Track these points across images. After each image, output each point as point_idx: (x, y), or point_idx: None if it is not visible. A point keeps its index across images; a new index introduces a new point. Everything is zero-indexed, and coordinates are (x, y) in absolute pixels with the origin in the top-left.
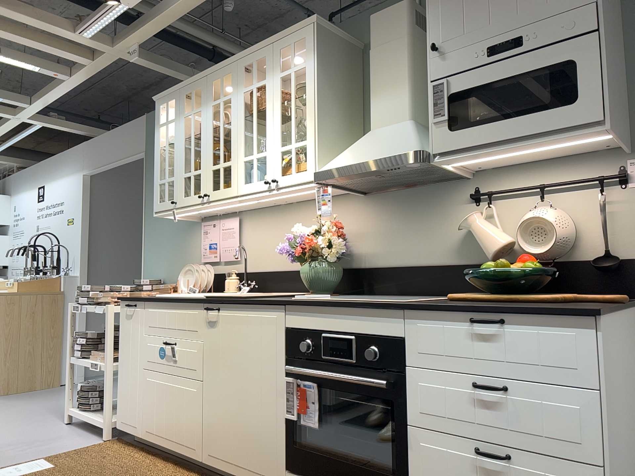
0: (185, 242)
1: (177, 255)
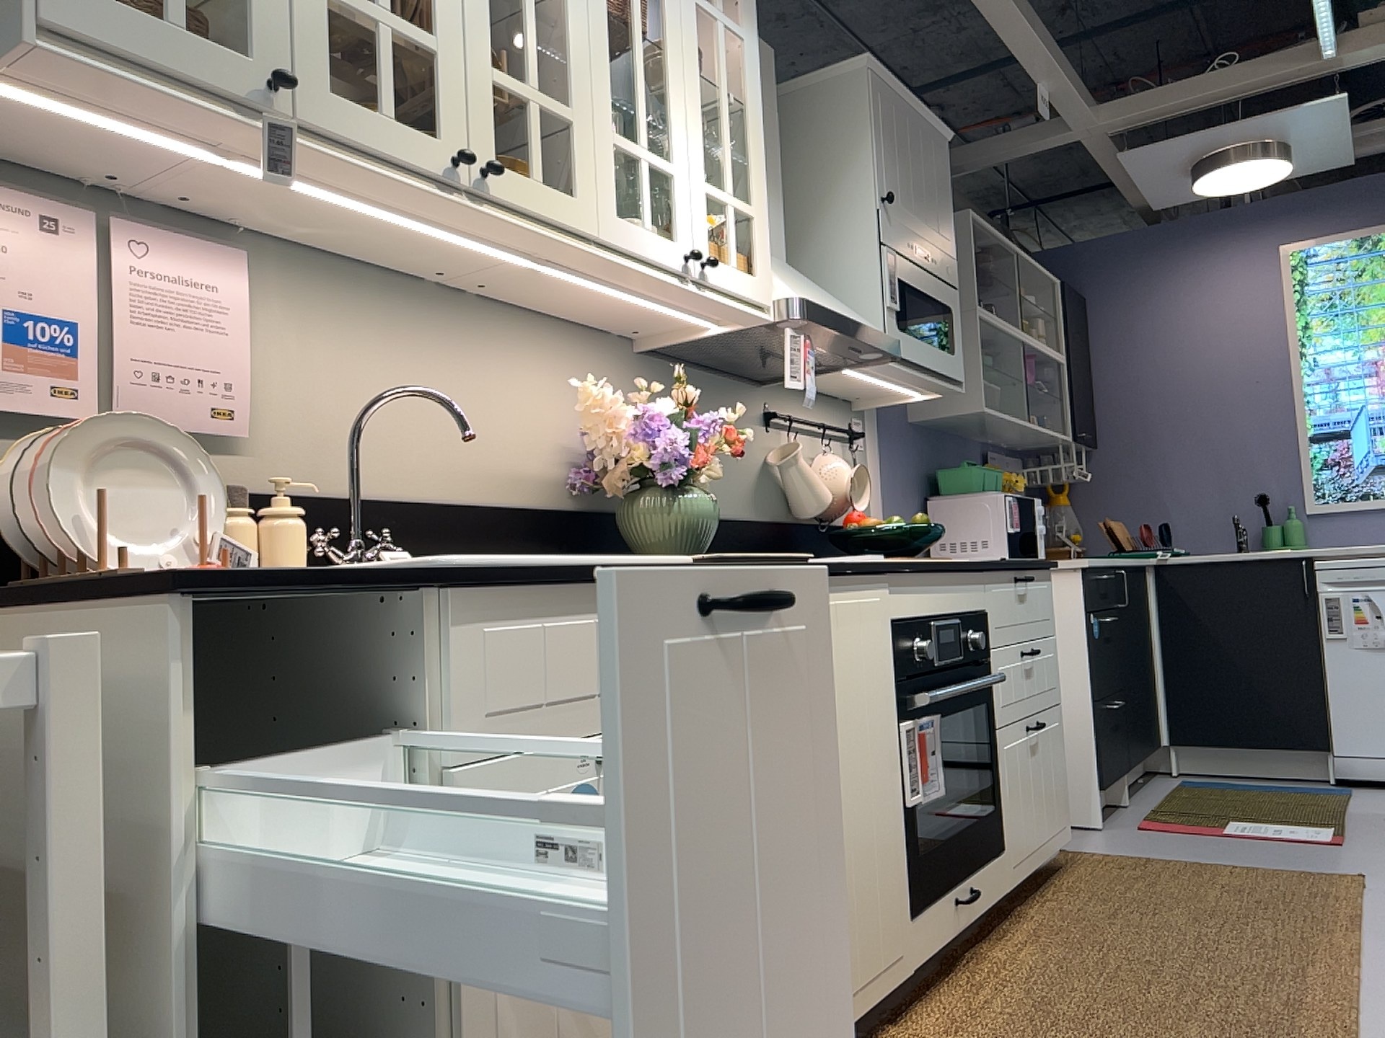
0: None
1: None
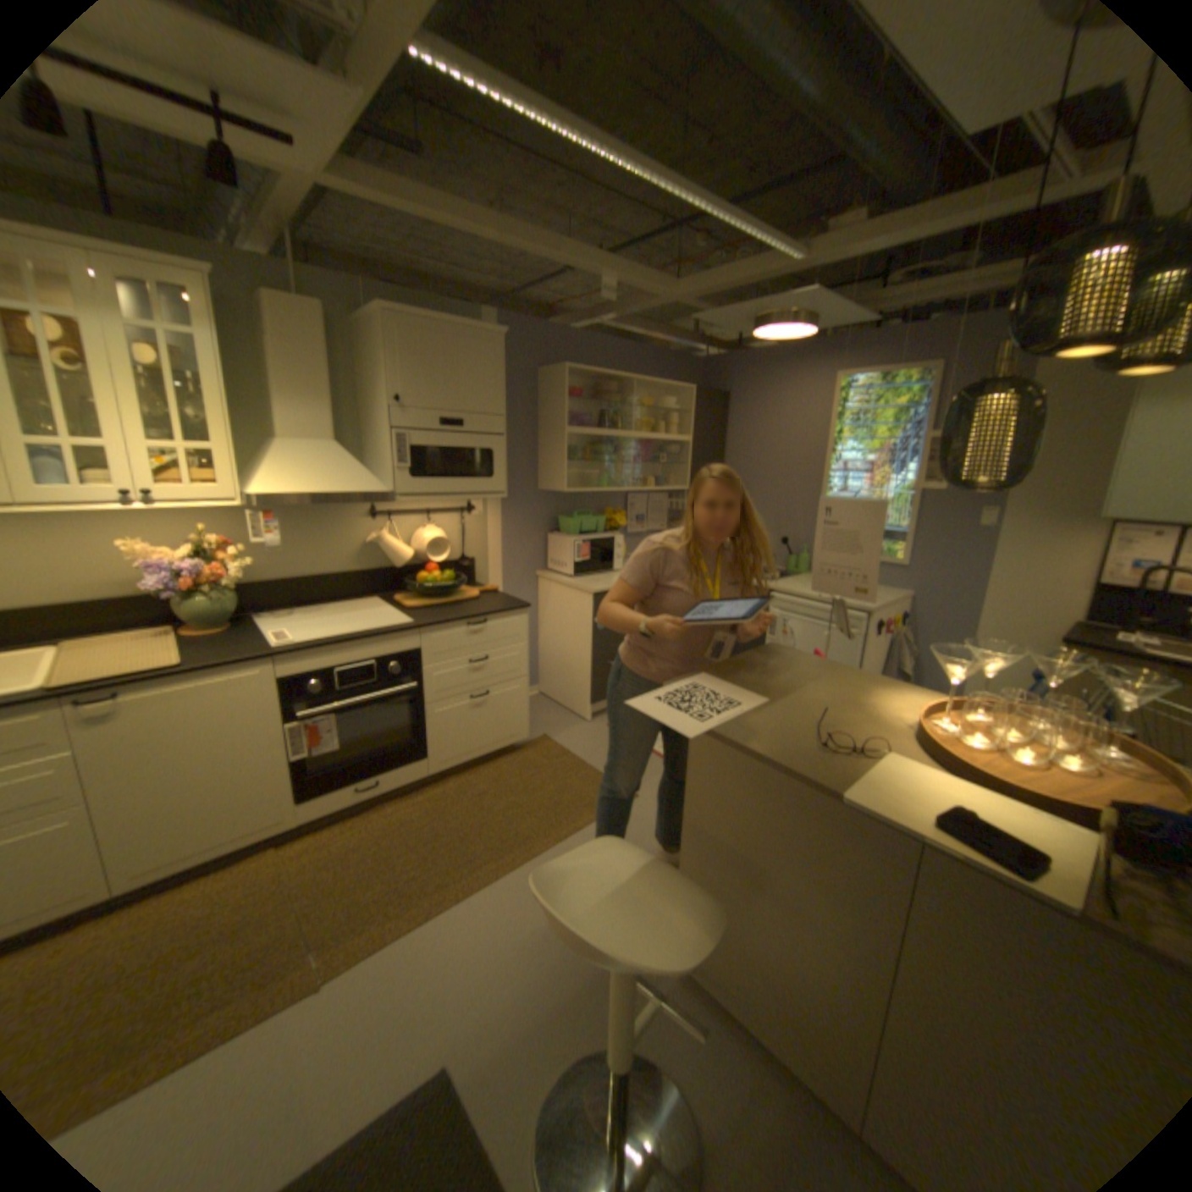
0: None
1: None
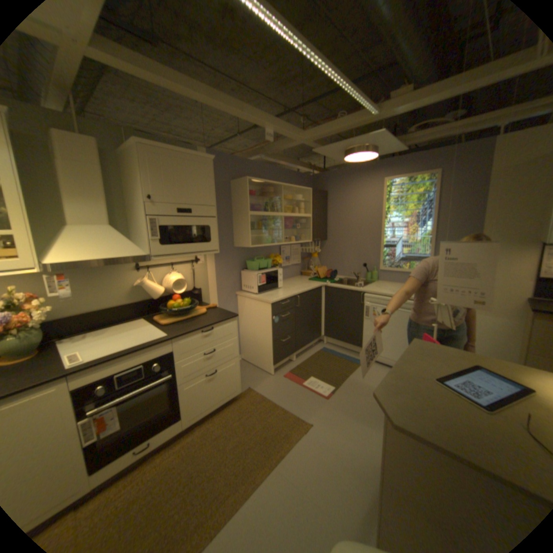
0: None
1: None
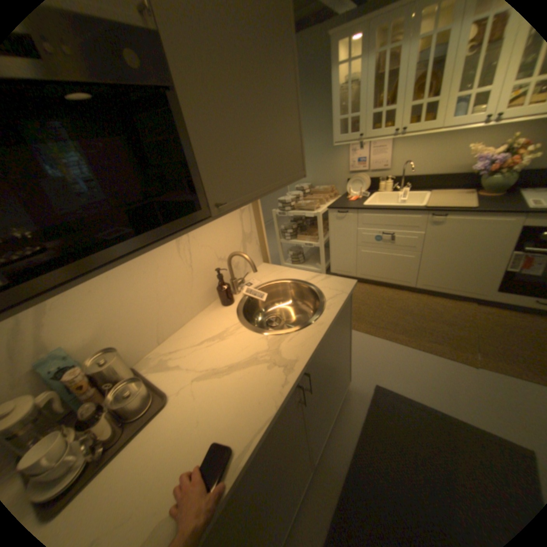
0: (330, 157)
1: (323, 167)
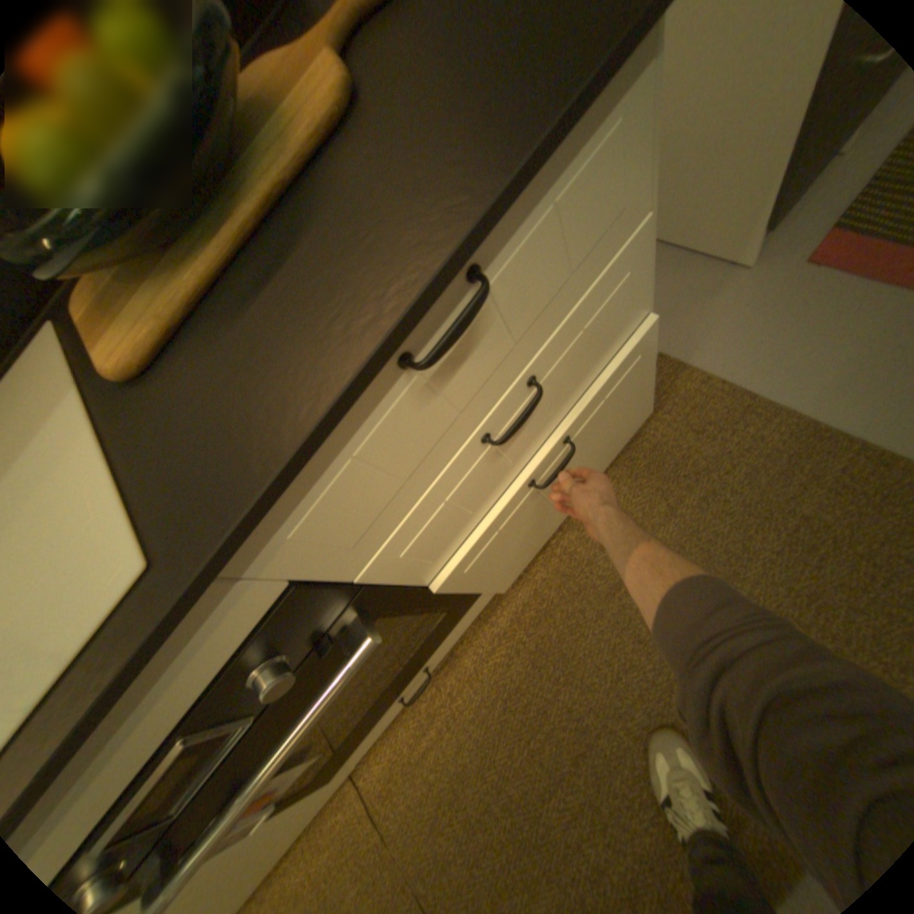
0: None
1: None
